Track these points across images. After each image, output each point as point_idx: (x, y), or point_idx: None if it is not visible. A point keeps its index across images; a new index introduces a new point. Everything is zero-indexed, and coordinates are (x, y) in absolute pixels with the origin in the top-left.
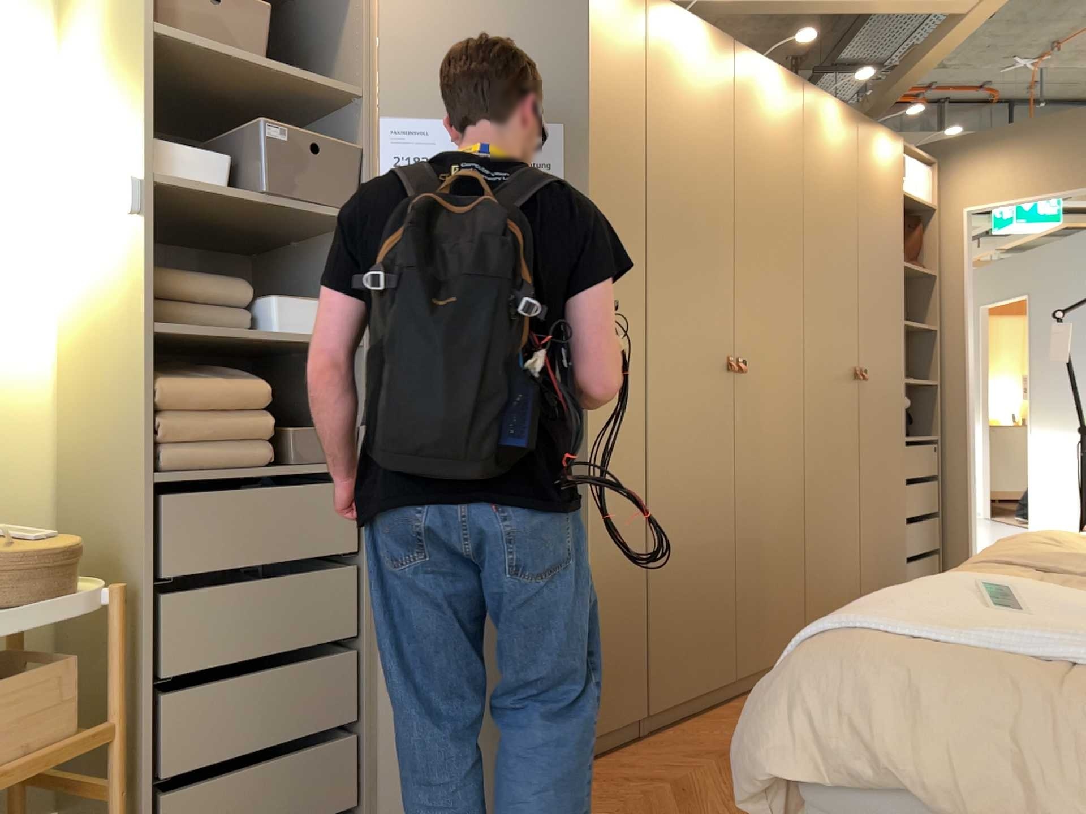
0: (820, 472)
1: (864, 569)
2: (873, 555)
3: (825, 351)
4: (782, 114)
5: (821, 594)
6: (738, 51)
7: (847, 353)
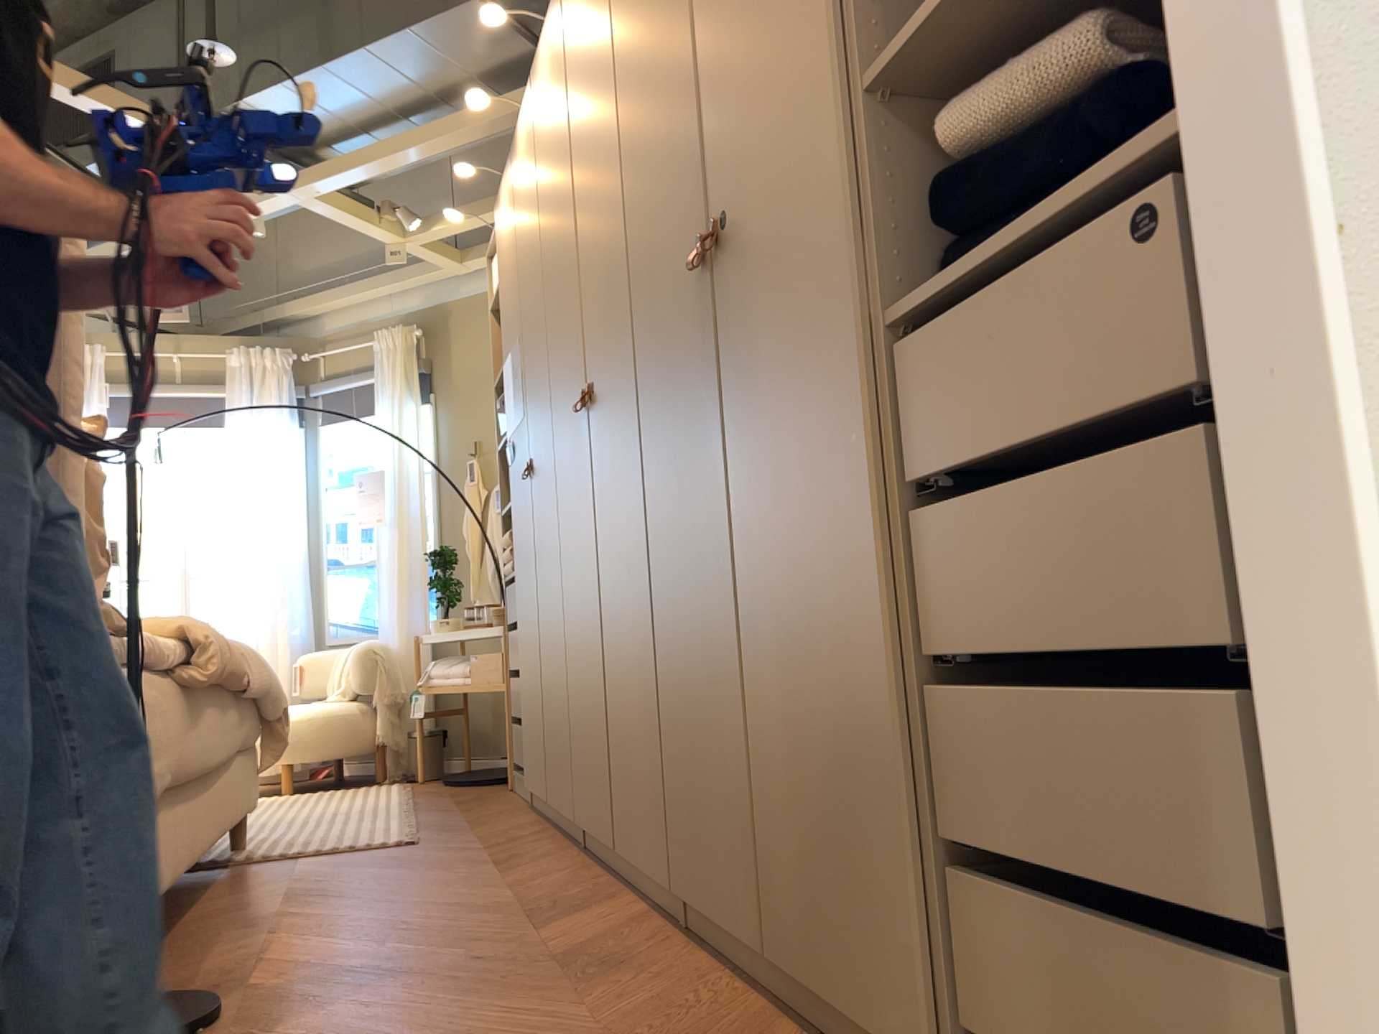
0: (673, 527)
1: (774, 790)
2: (797, 761)
3: (662, 266)
4: None
5: (693, 795)
6: None
7: (695, 224)
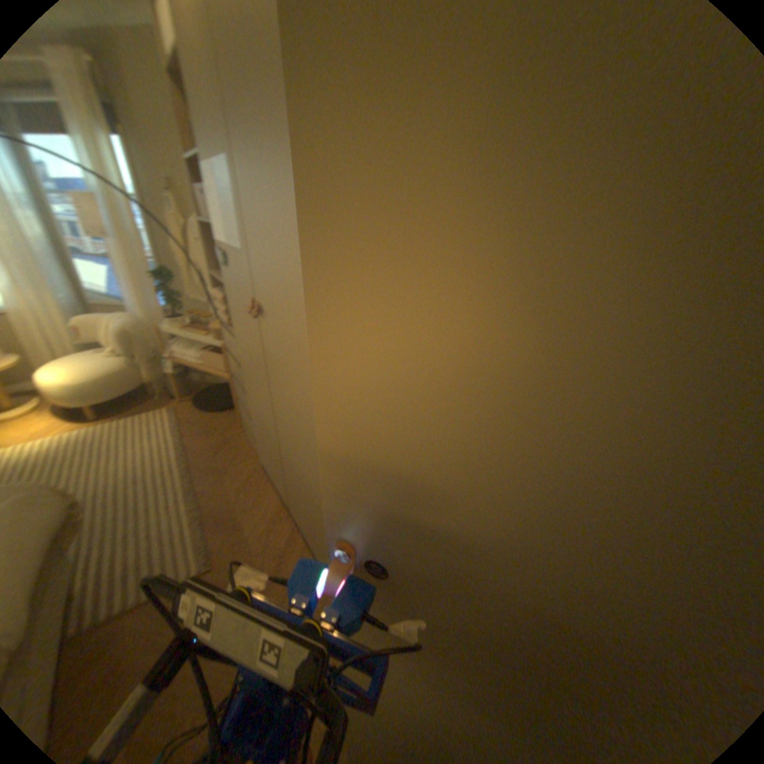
0: None
1: None
2: None
3: None
4: None
5: None
6: None
7: None
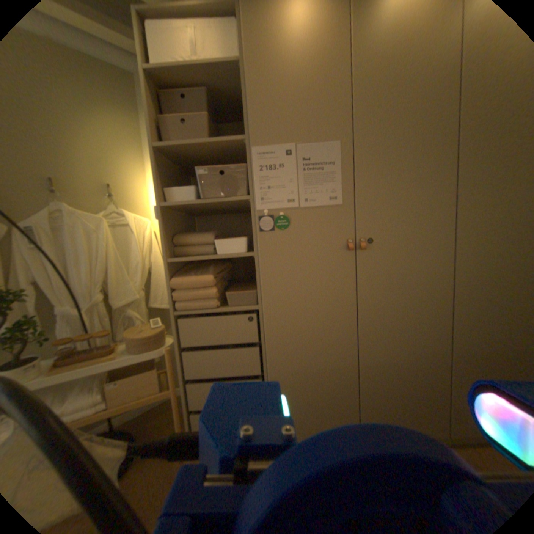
0: None
1: None
2: None
3: None
4: None
5: None
6: None
7: None
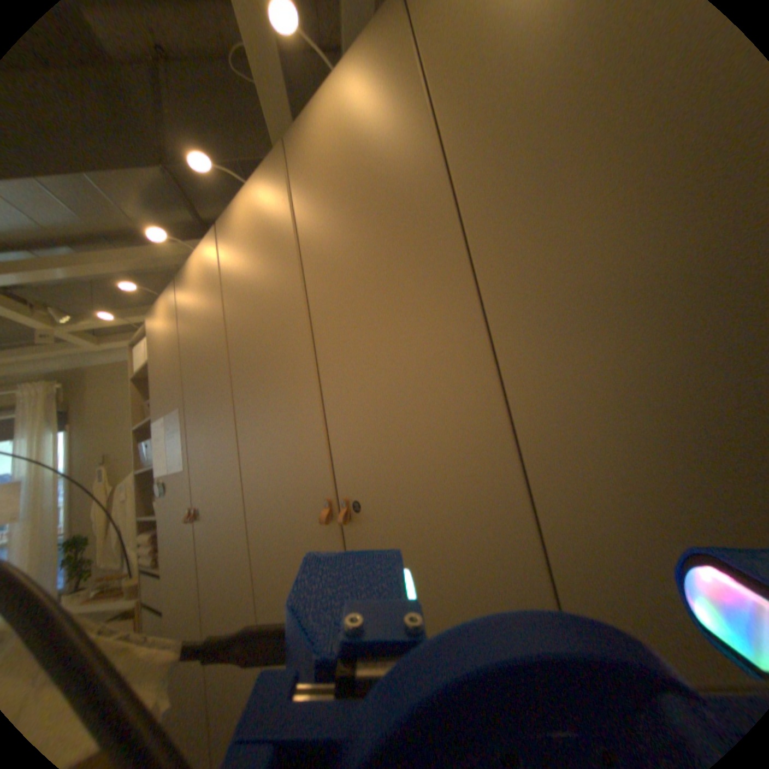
0: None
1: None
2: None
3: (645, 438)
4: (358, 104)
5: None
6: (285, 139)
7: None
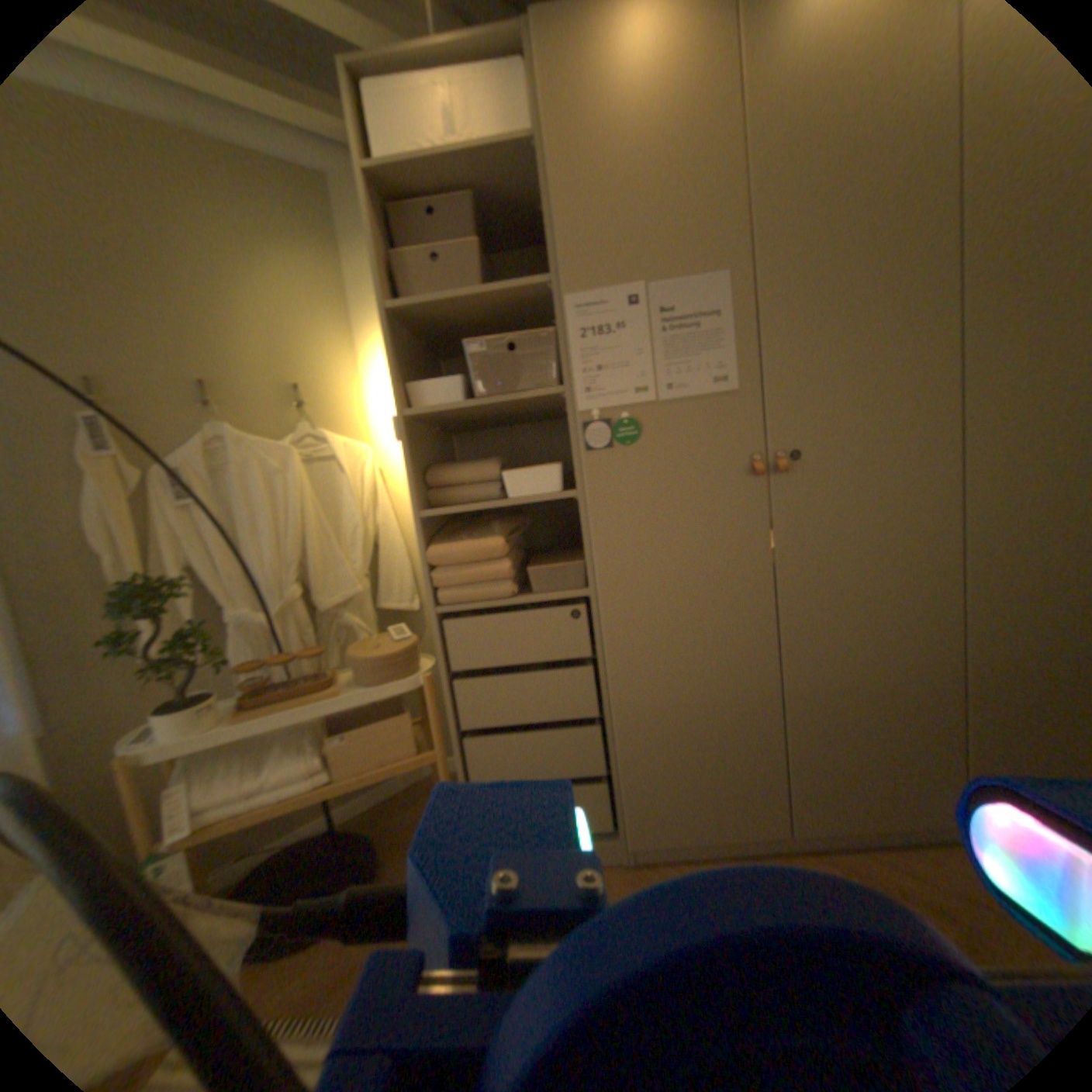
0: None
1: None
2: None
3: None
4: None
5: None
6: None
7: None
